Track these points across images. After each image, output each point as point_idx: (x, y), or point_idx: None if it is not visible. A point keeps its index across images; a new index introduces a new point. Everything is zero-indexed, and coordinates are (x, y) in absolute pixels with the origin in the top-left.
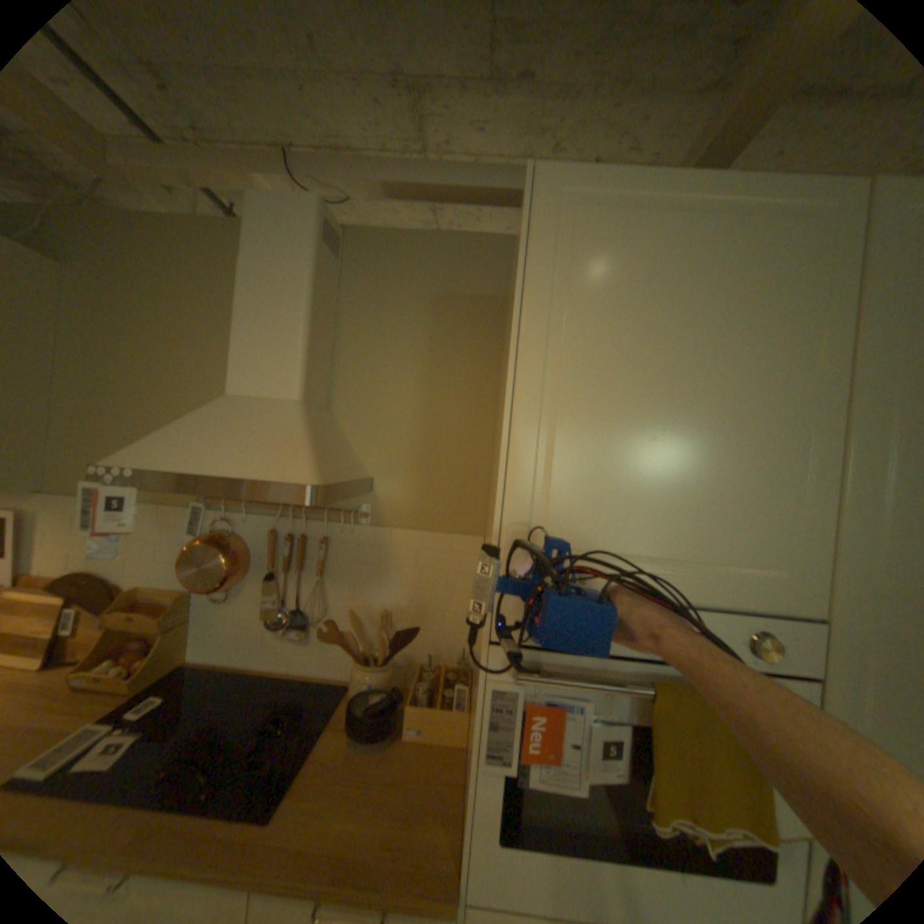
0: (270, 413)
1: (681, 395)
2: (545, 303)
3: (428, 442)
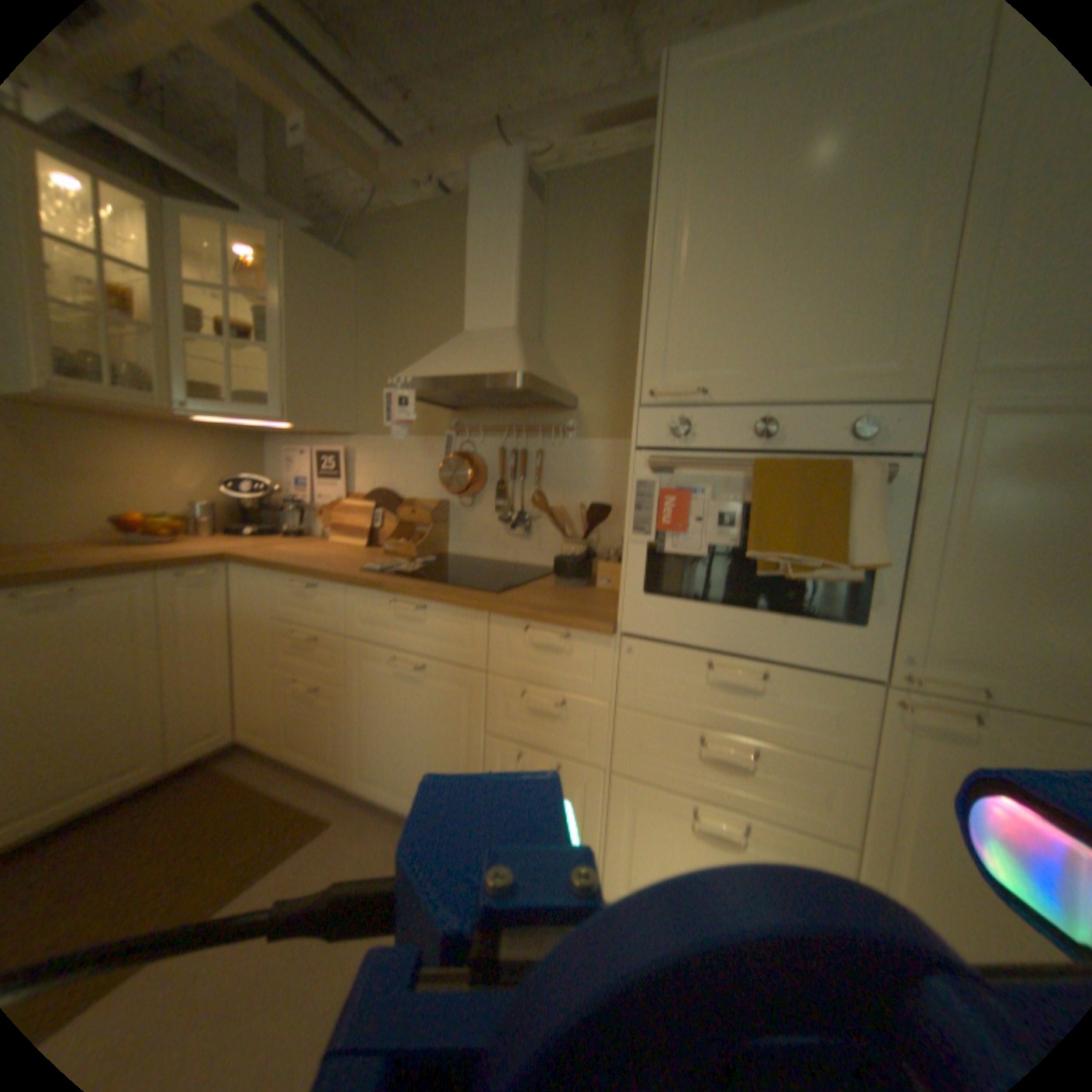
0: (492, 338)
1: (792, 220)
2: (676, 170)
3: (623, 359)
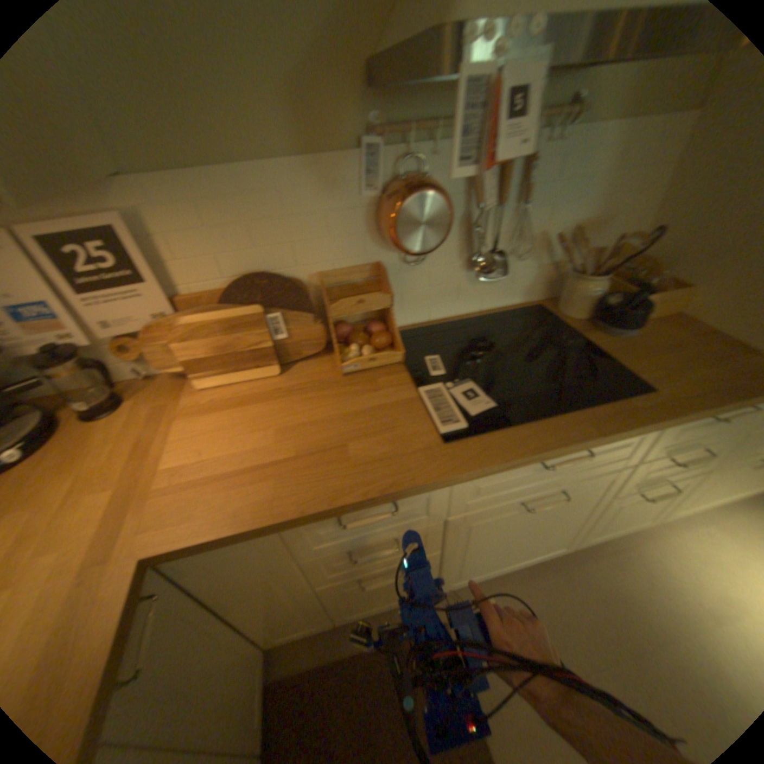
0: None
1: None
2: None
3: None
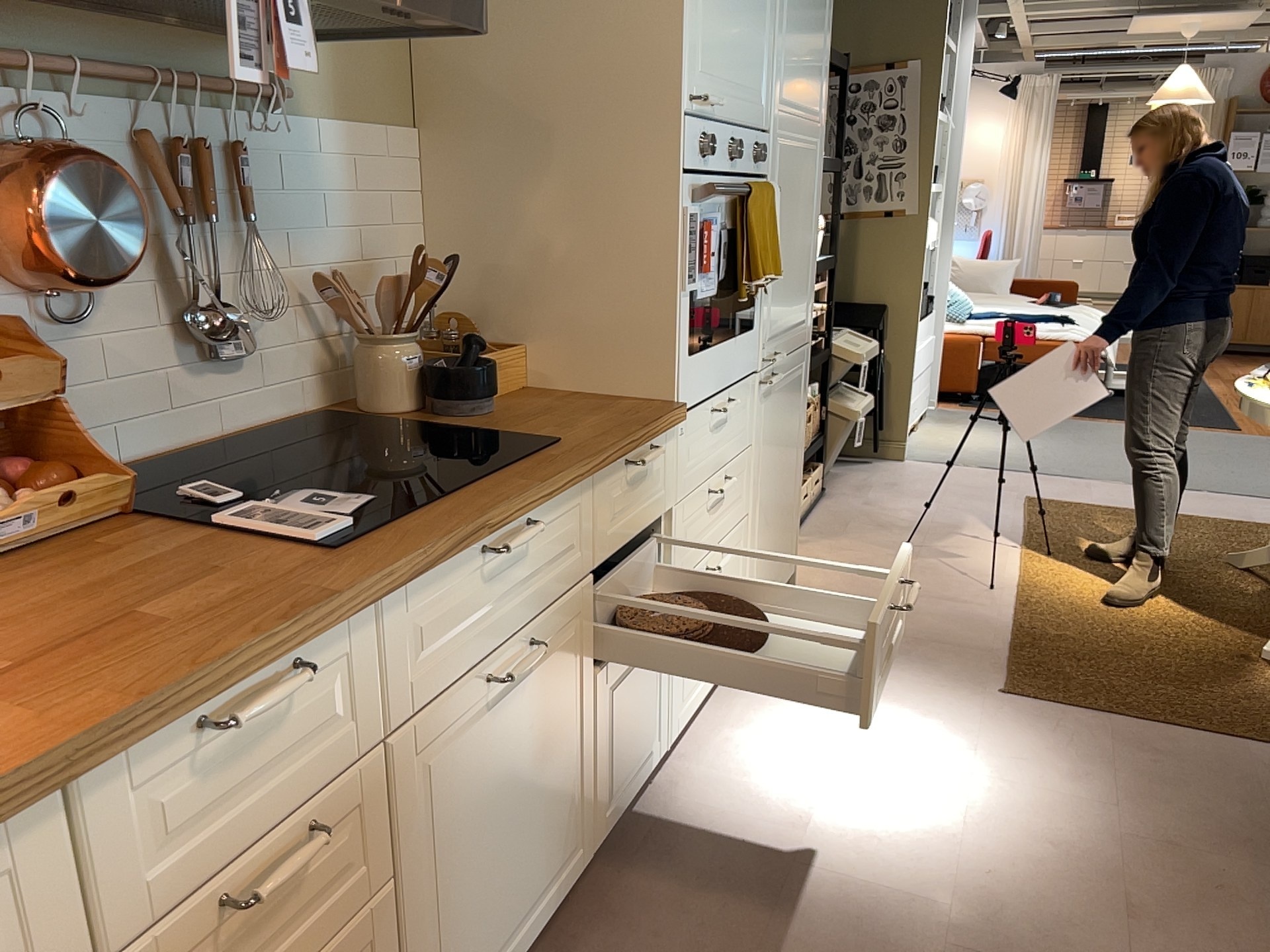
0: None
1: None
2: None
3: None
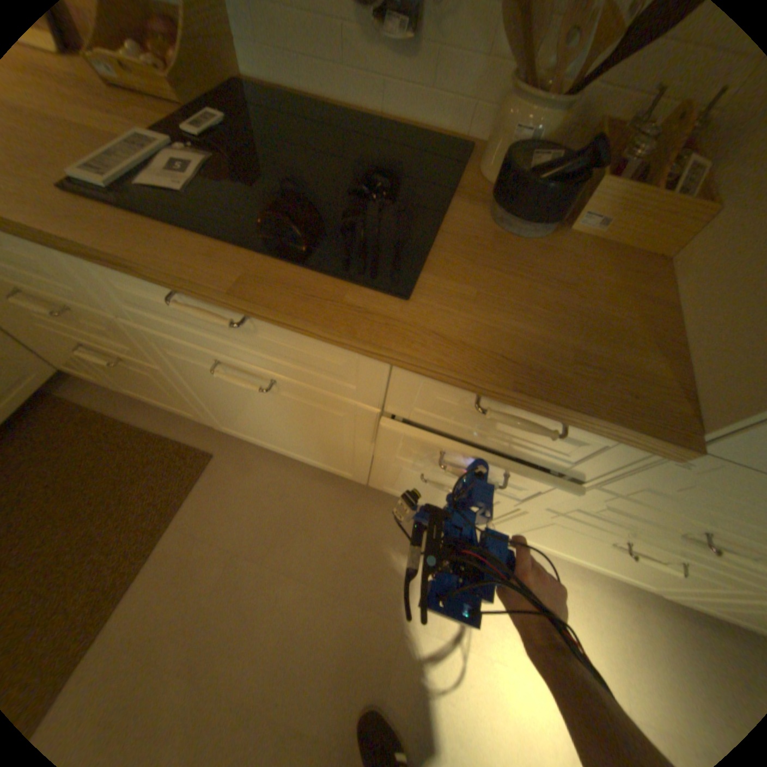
0: None
1: None
2: None
3: None
